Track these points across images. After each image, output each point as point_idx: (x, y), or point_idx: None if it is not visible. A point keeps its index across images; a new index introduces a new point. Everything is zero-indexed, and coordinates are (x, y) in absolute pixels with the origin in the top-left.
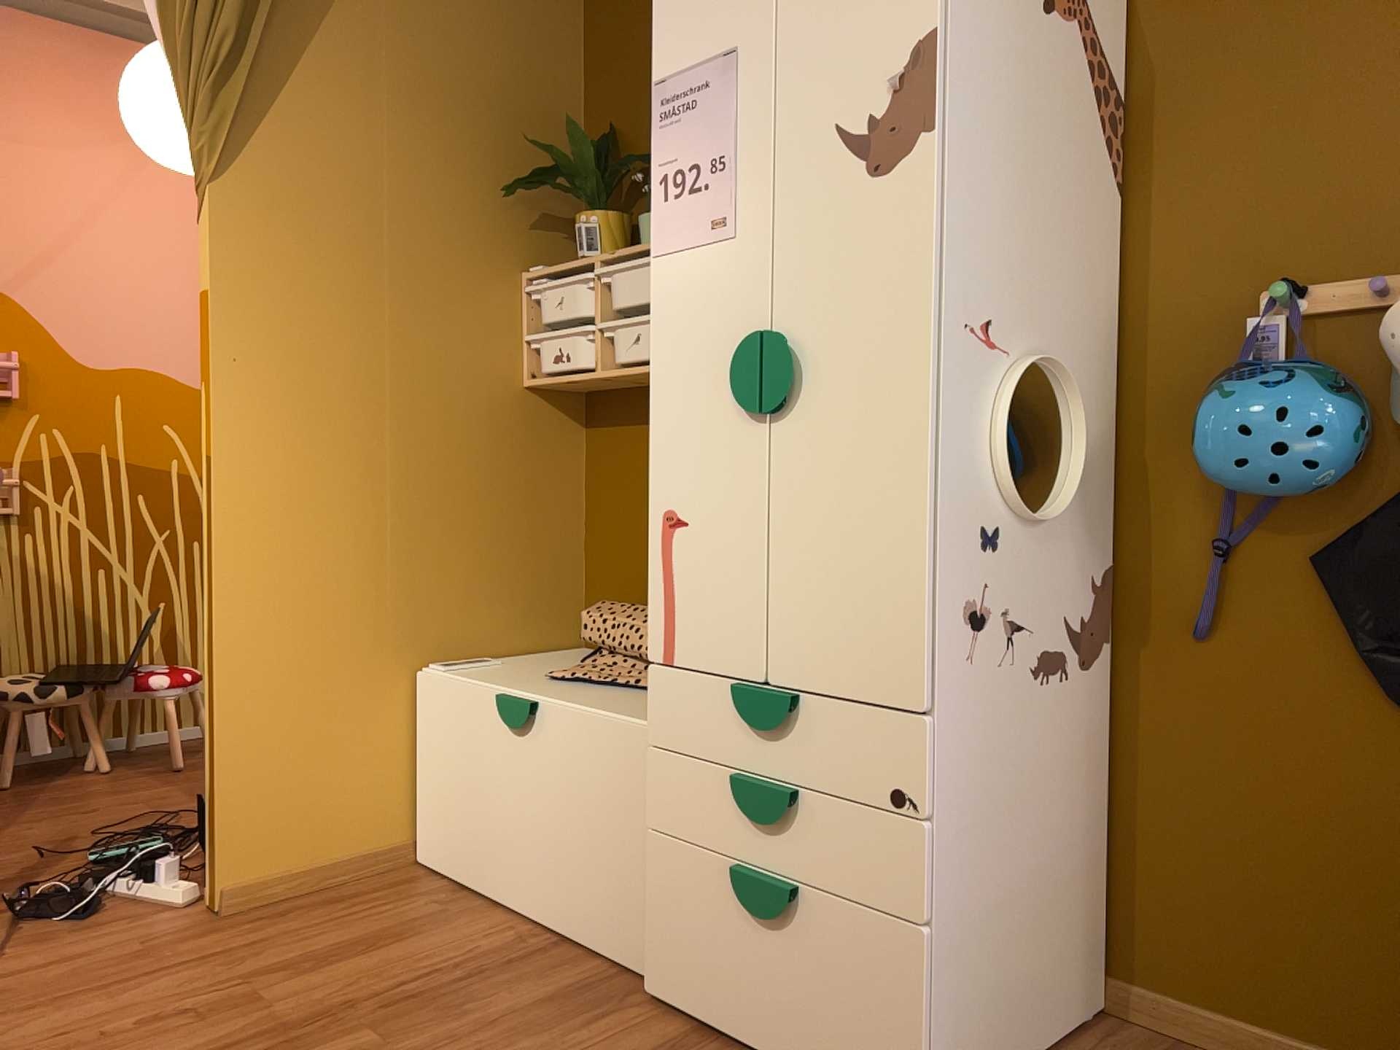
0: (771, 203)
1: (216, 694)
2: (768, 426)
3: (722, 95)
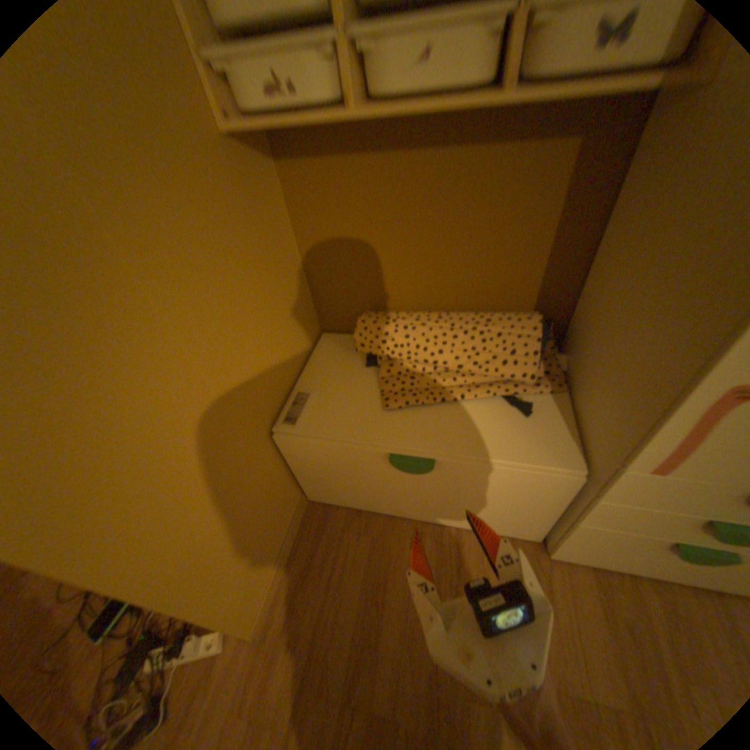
0: None
1: (171, 608)
2: None
3: None
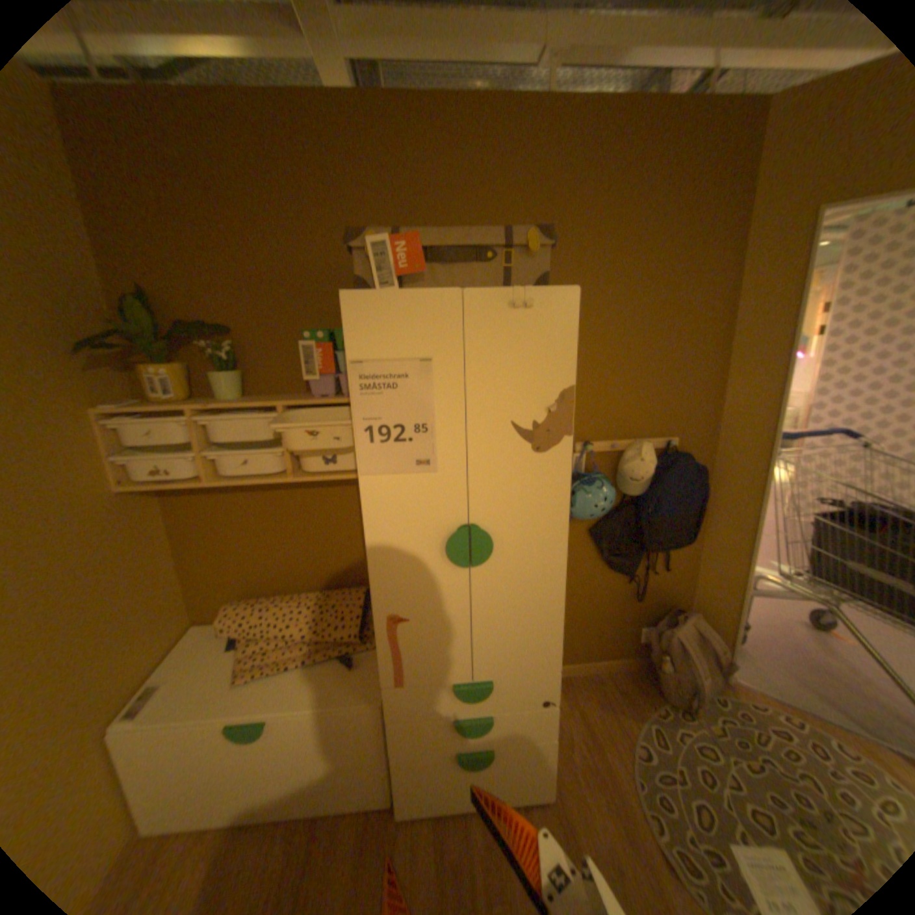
0: (465, 458)
1: None
2: (469, 571)
3: (421, 385)
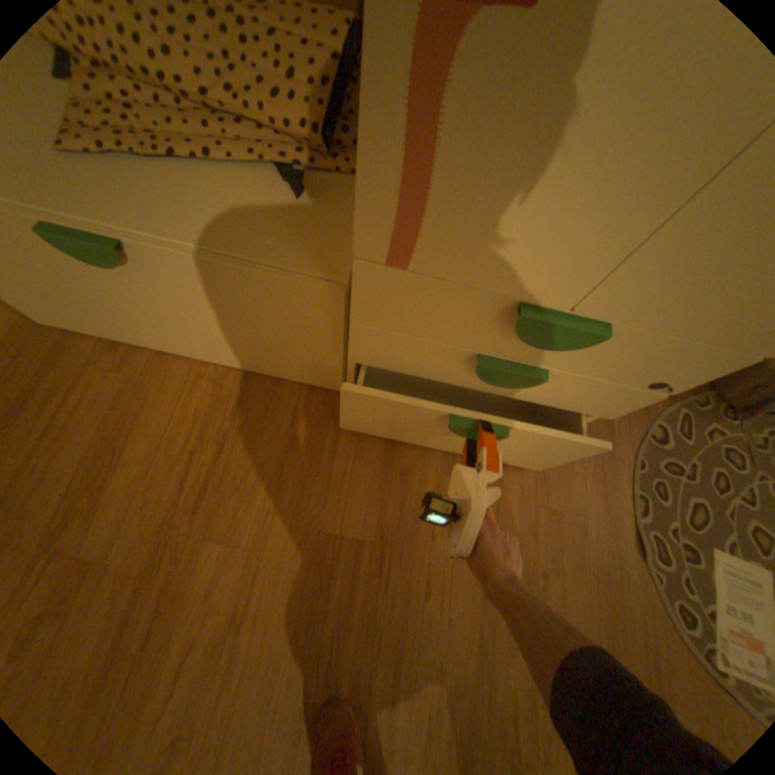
0: None
1: None
2: None
3: None
